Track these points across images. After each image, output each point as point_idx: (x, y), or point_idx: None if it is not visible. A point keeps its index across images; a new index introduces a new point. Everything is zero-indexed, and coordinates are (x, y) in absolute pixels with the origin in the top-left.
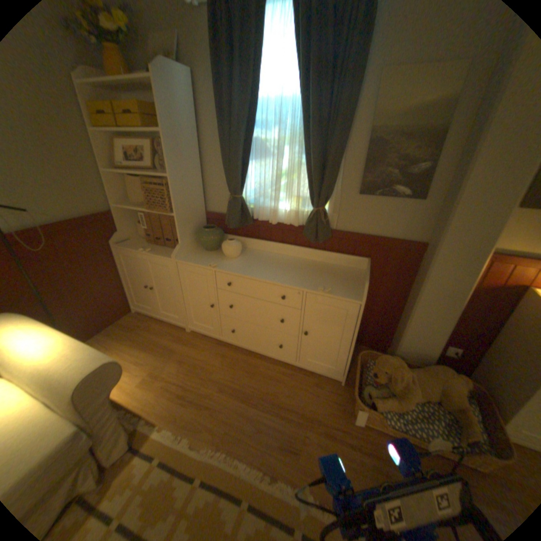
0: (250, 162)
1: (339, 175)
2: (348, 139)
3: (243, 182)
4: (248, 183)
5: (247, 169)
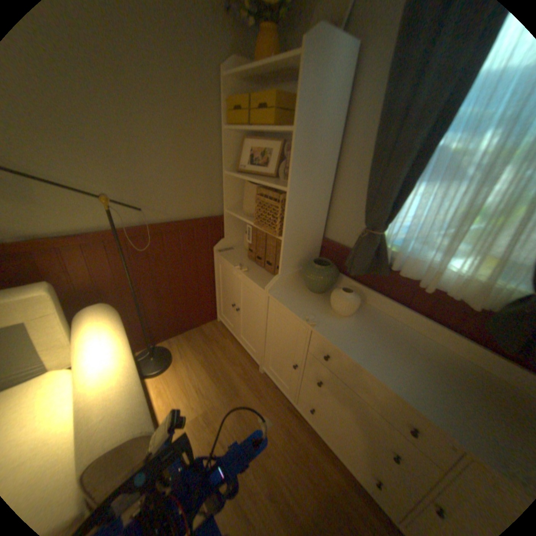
0: (418, 185)
1: None
2: None
3: (392, 213)
4: (401, 216)
5: (408, 195)
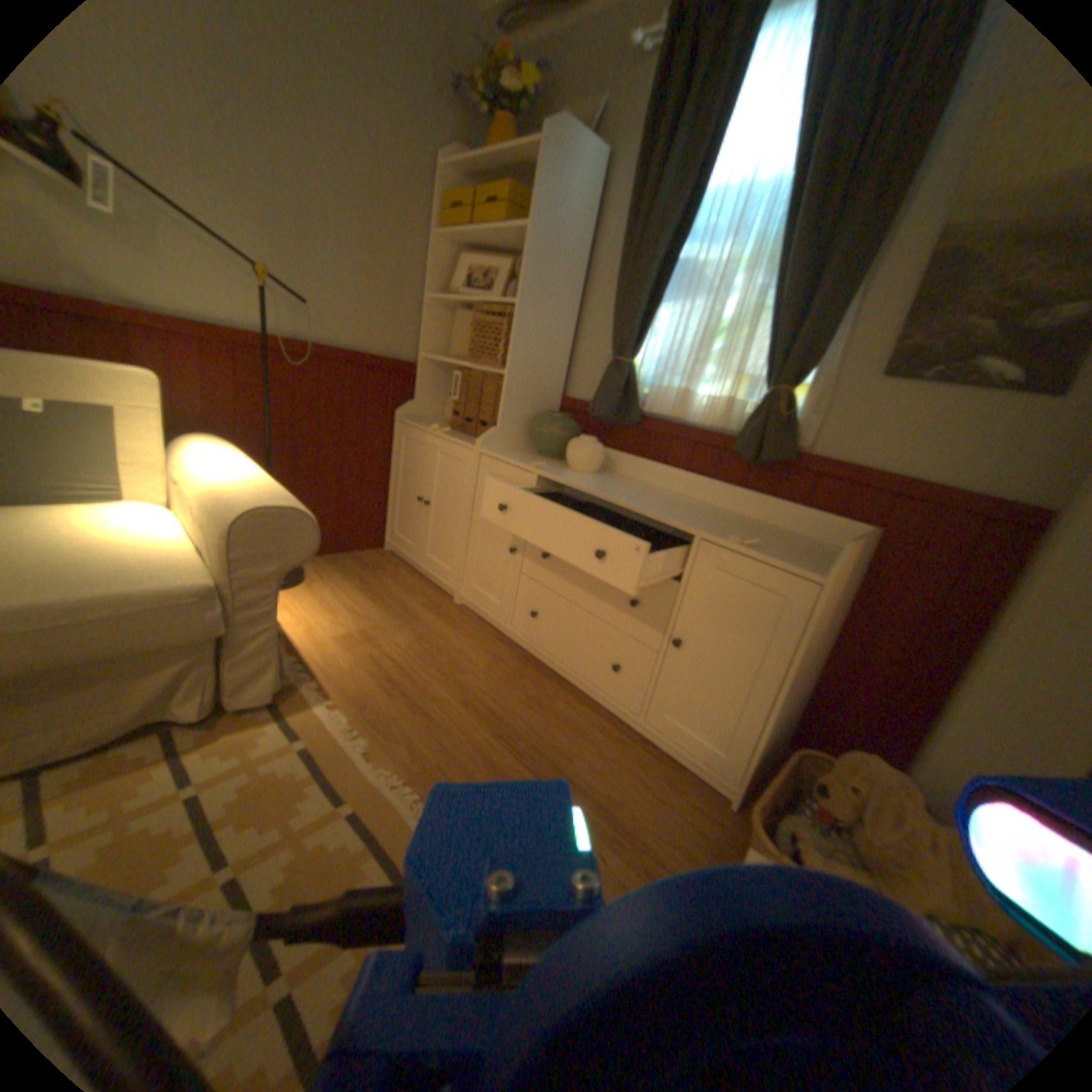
0: (665, 298)
1: (844, 330)
2: (879, 249)
3: (643, 339)
4: (652, 341)
5: (658, 314)
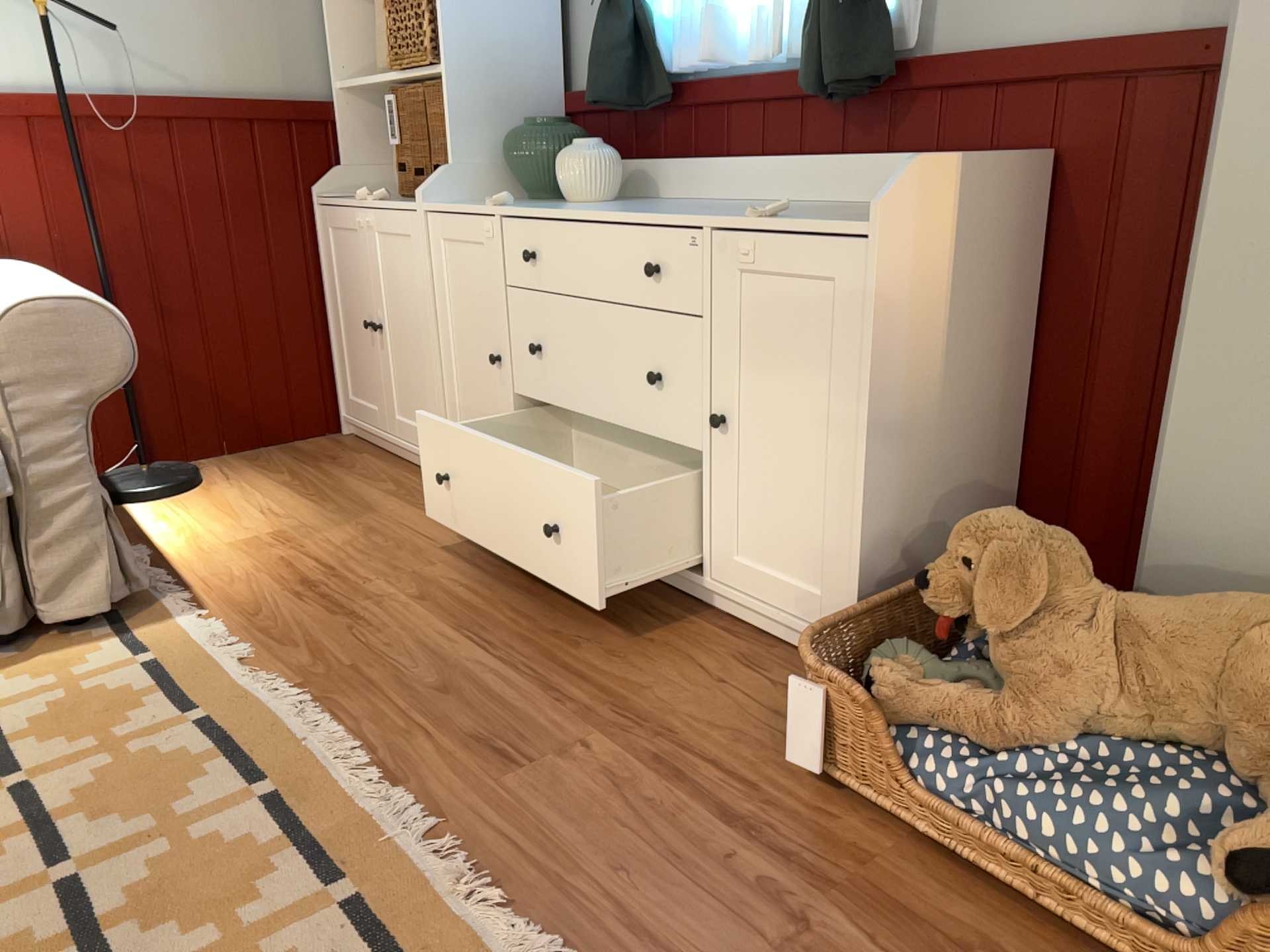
0: None
1: None
2: None
3: None
4: None
5: None
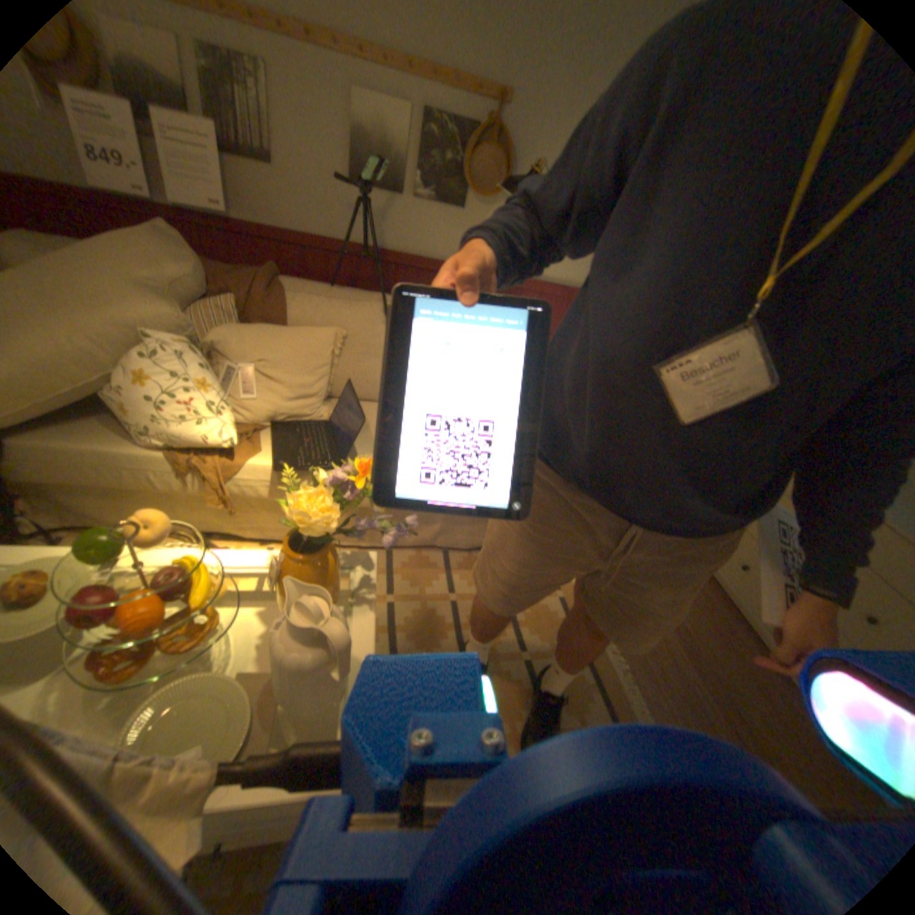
0: None
1: None
2: None
3: None
4: None
5: None
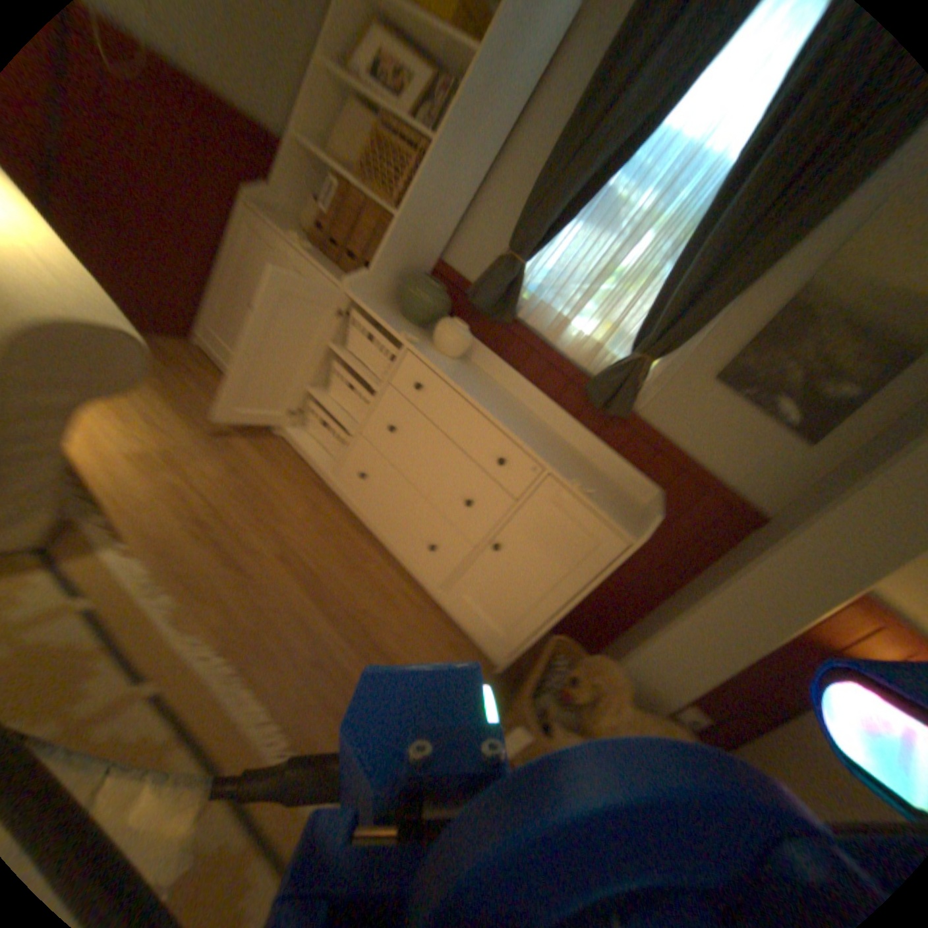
0: (578, 219)
1: (706, 329)
2: (763, 276)
3: (541, 247)
4: (549, 253)
5: (564, 229)
